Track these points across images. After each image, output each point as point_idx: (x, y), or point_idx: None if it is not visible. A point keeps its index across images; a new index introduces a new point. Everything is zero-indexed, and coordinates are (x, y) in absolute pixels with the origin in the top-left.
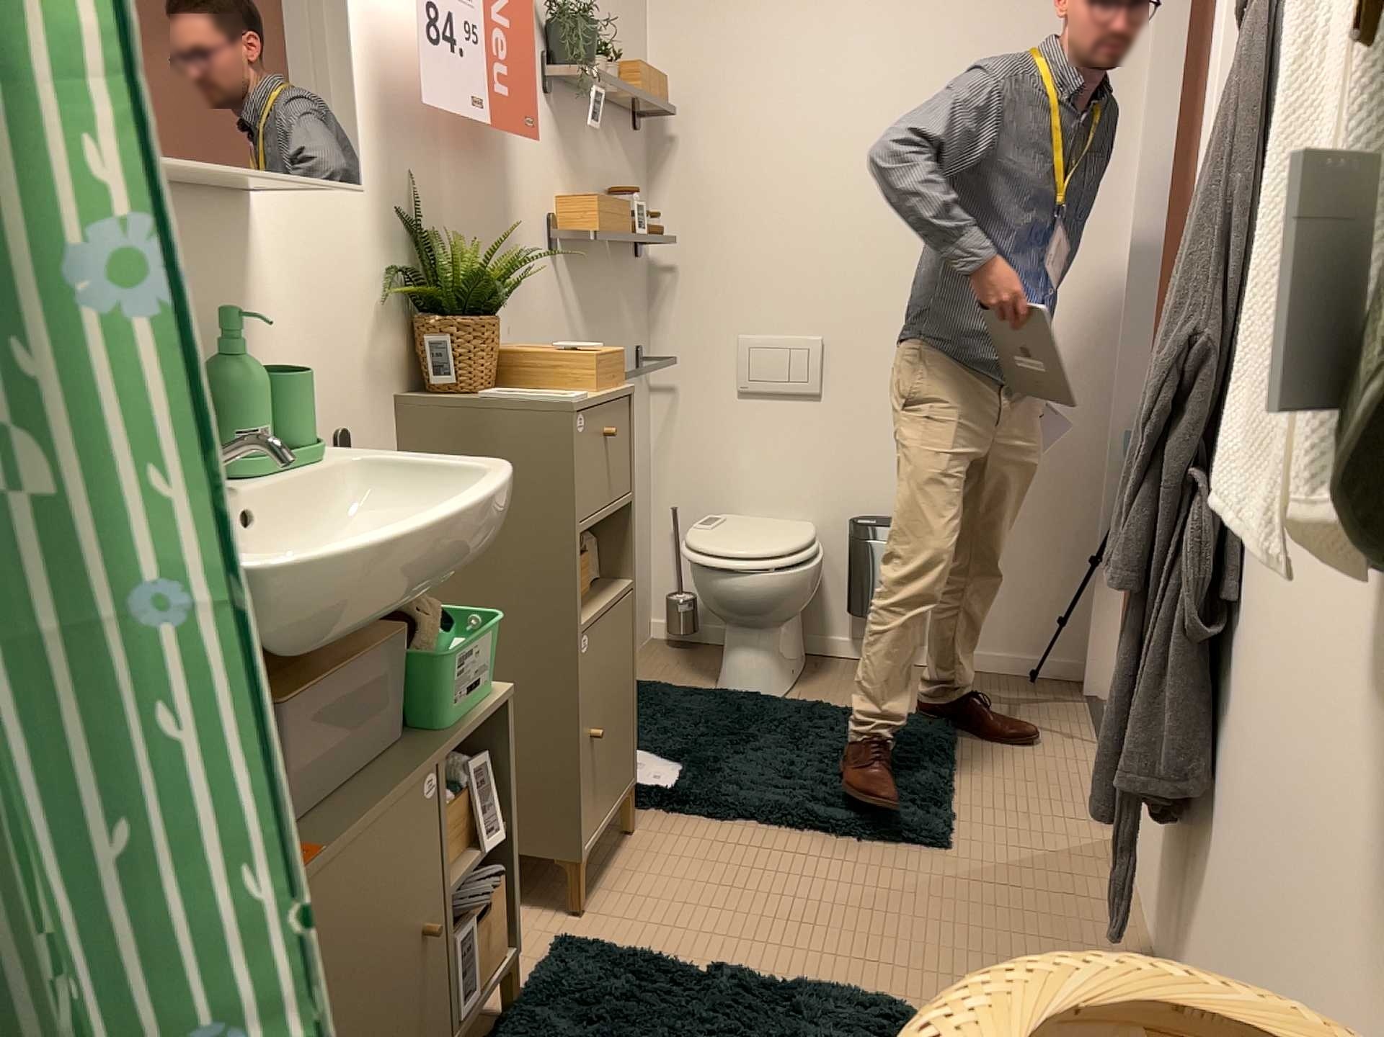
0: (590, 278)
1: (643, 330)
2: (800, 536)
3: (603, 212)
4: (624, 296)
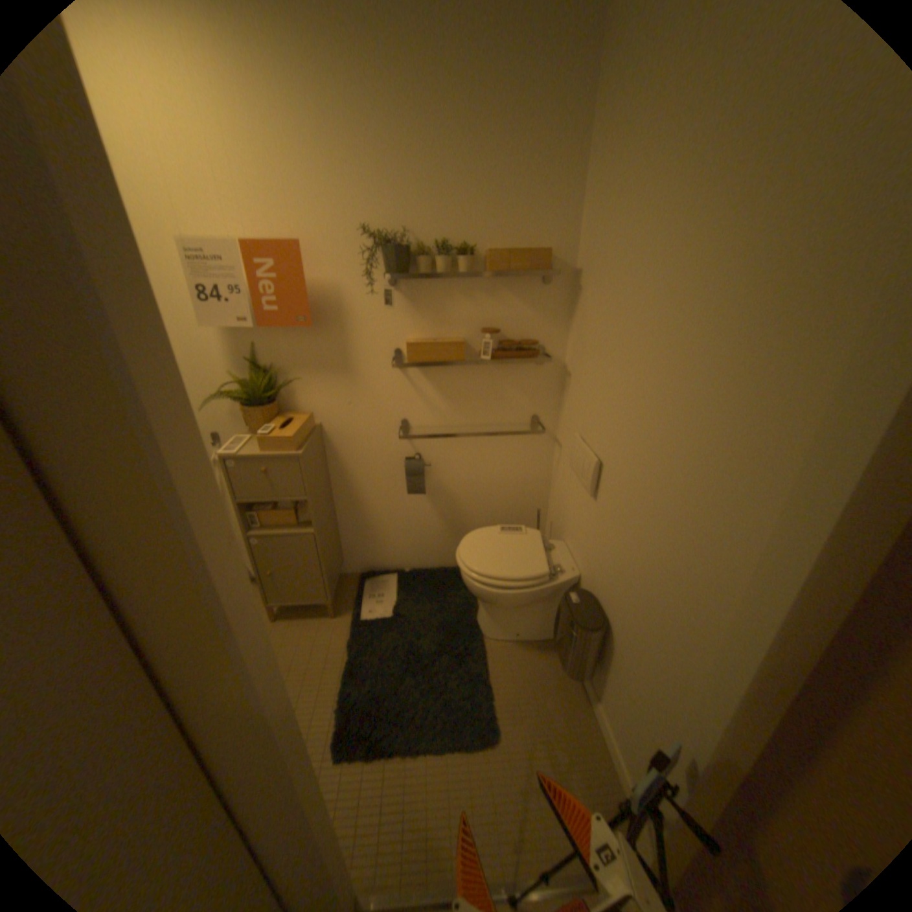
0: (451, 376)
1: (542, 404)
2: (512, 570)
3: (410, 349)
4: (510, 385)
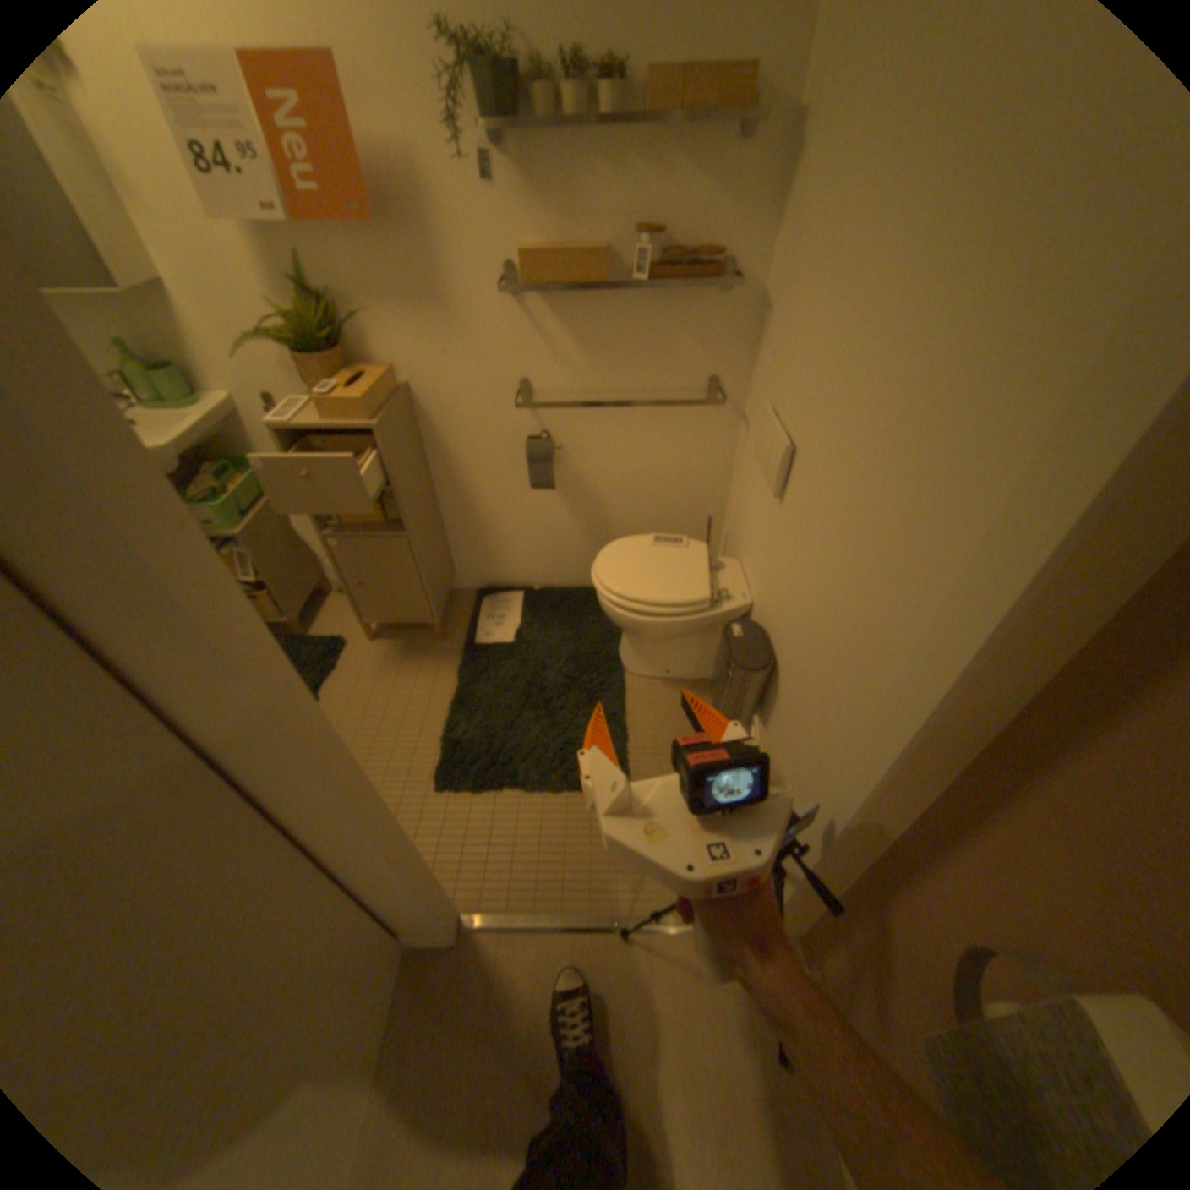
0: (590, 309)
1: (727, 358)
2: (660, 593)
3: (524, 260)
4: (679, 325)
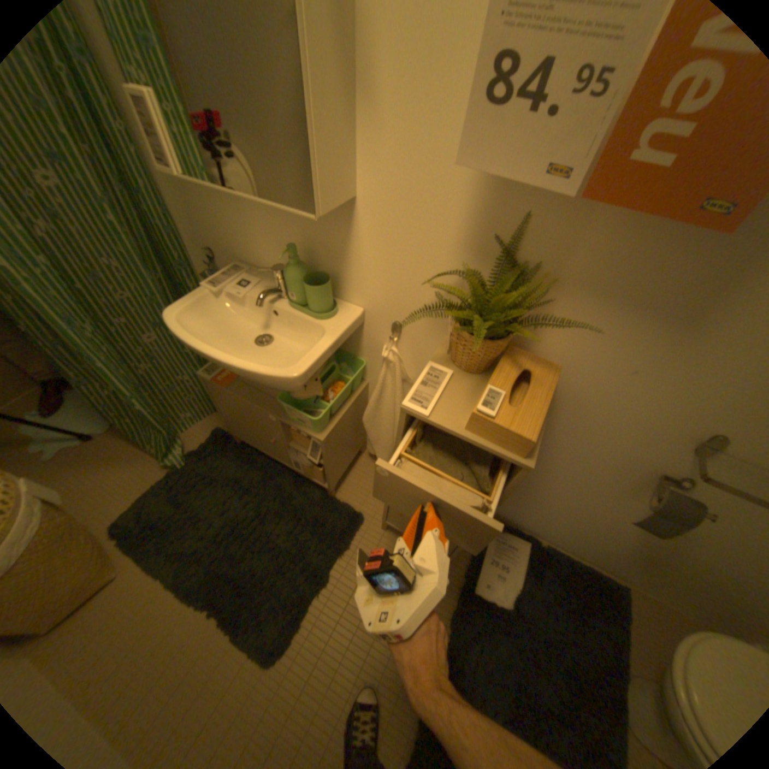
0: None
1: None
2: None
3: None
4: None
